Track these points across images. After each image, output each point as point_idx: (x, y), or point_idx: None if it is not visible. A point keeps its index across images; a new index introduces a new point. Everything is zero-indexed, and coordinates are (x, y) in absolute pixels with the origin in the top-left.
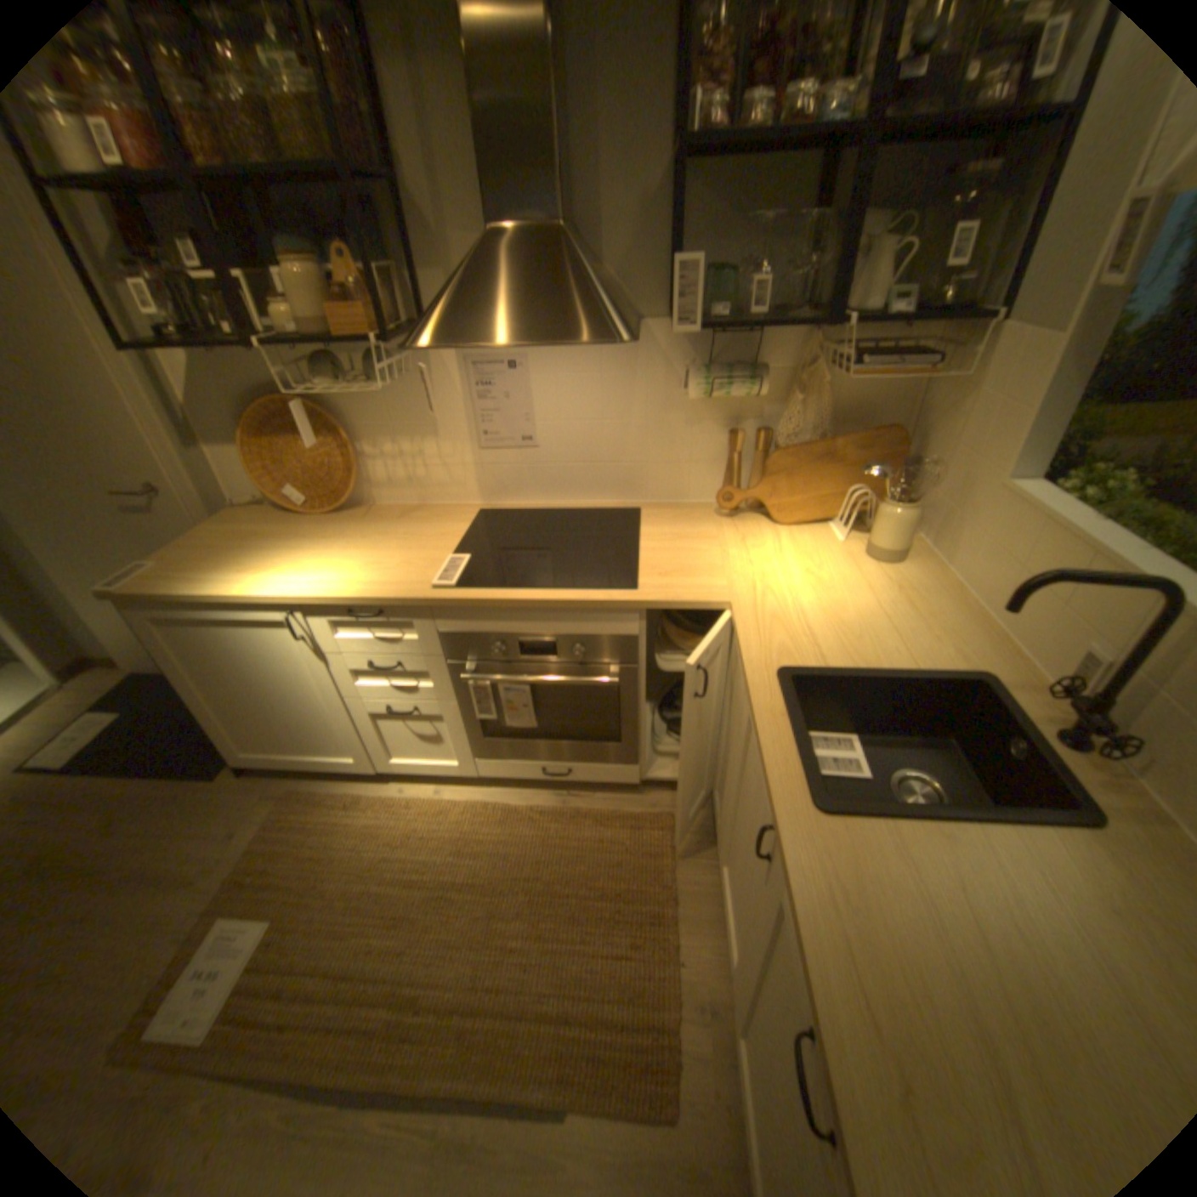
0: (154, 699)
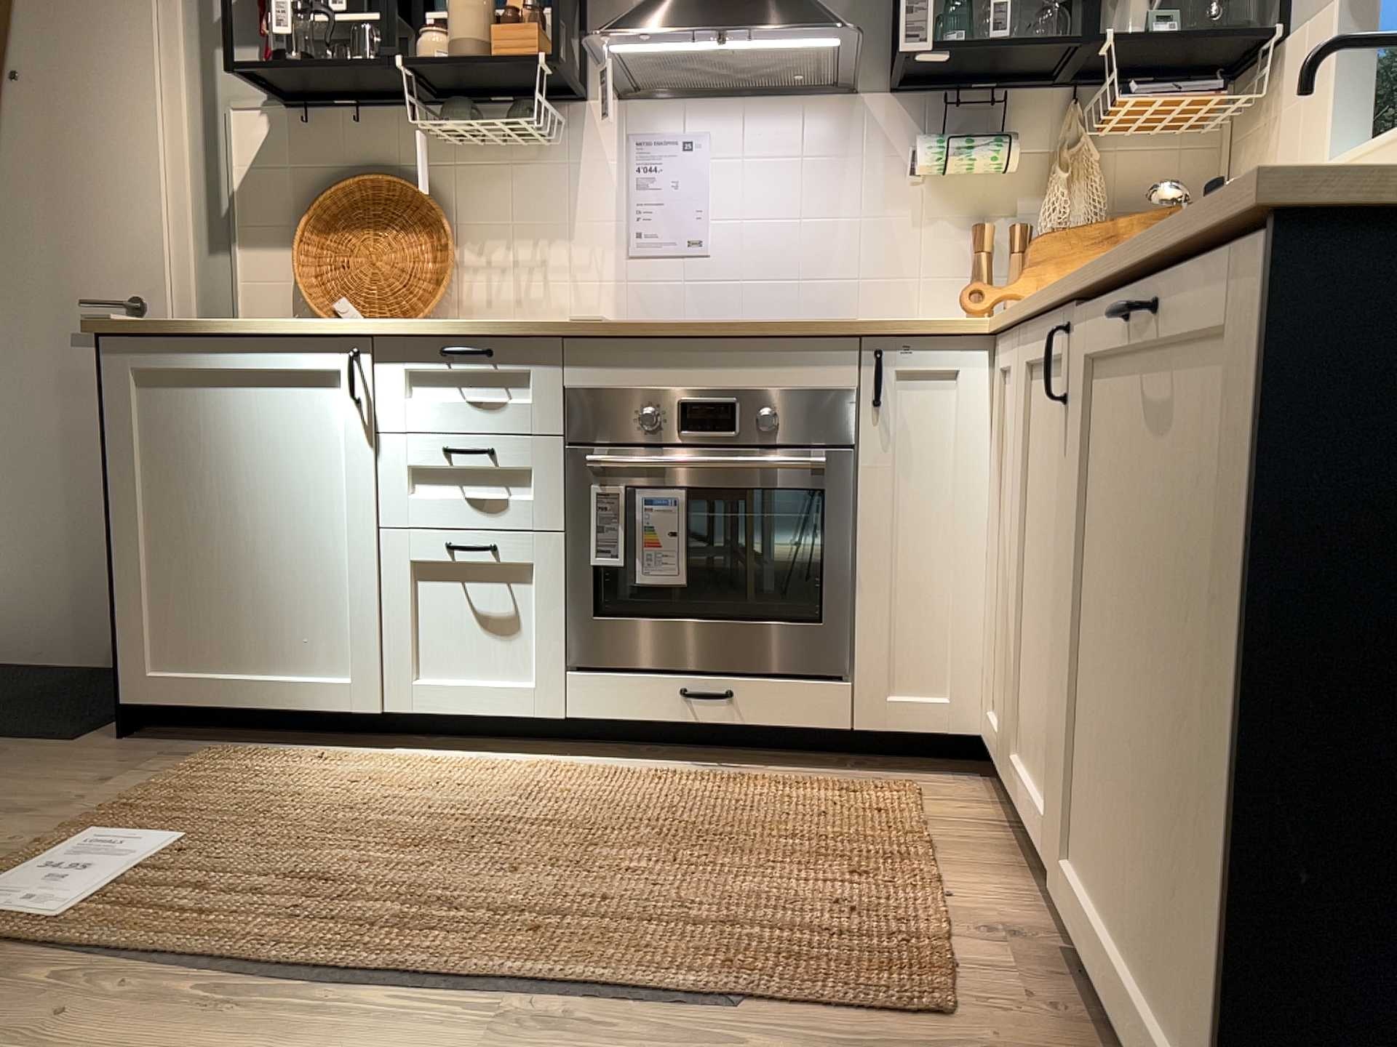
0: None
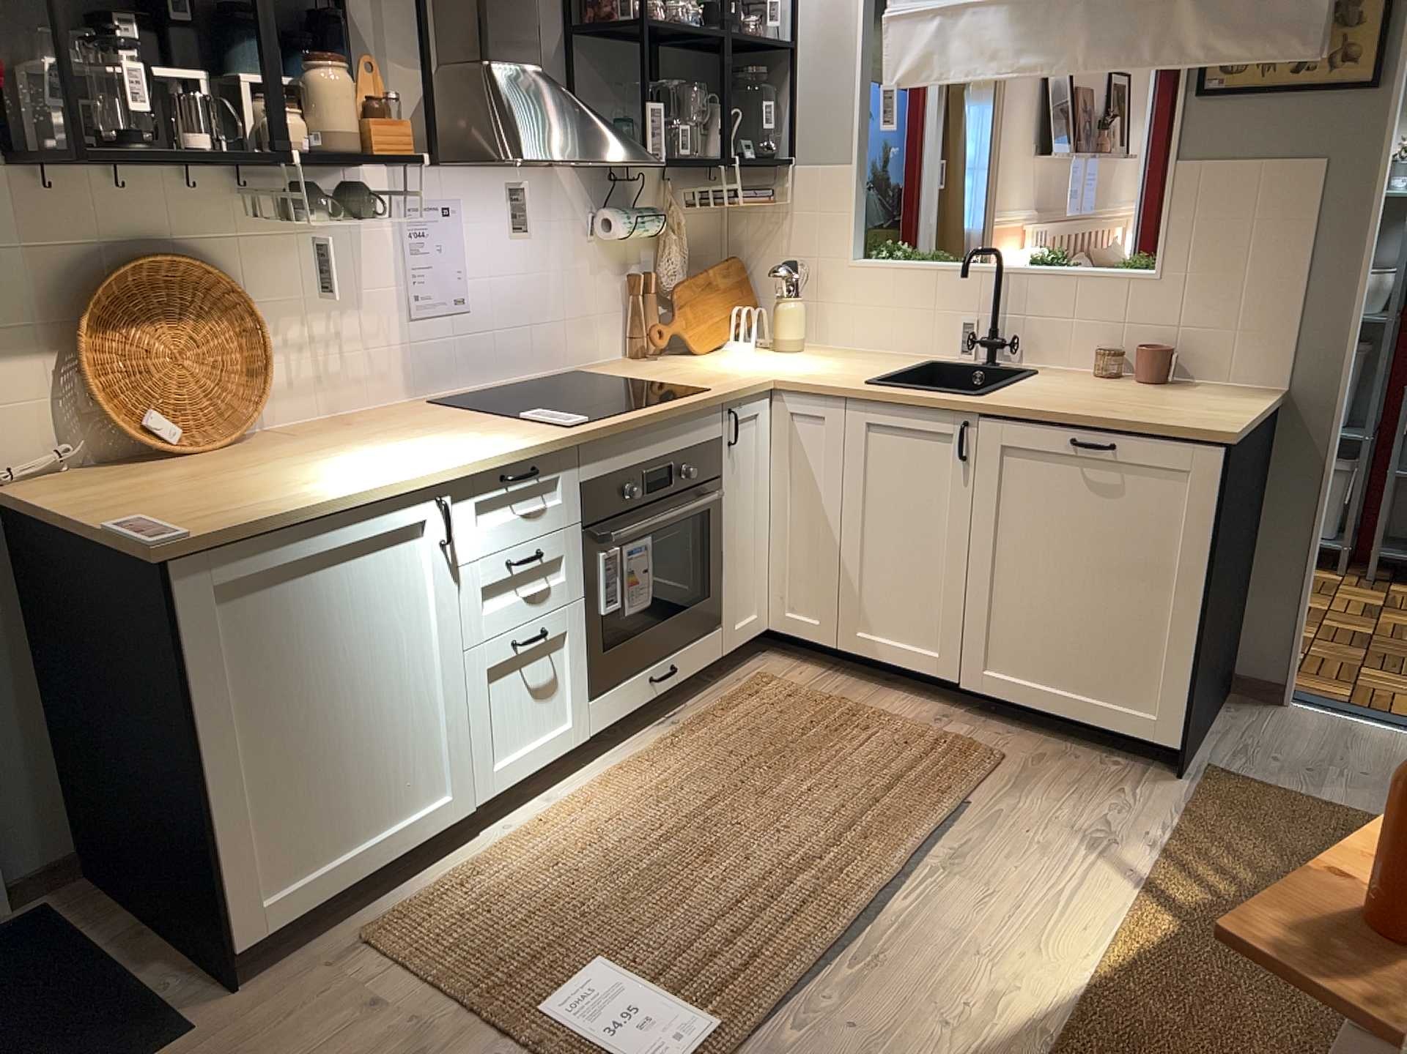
0: None
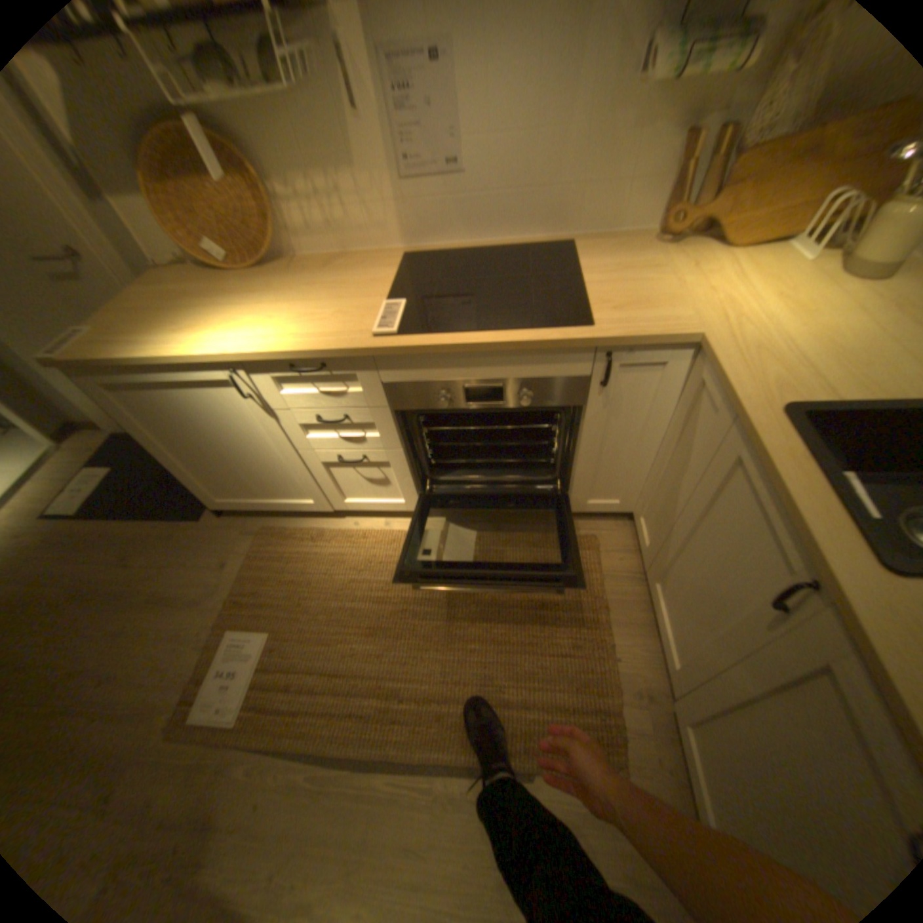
0: (137, 455)
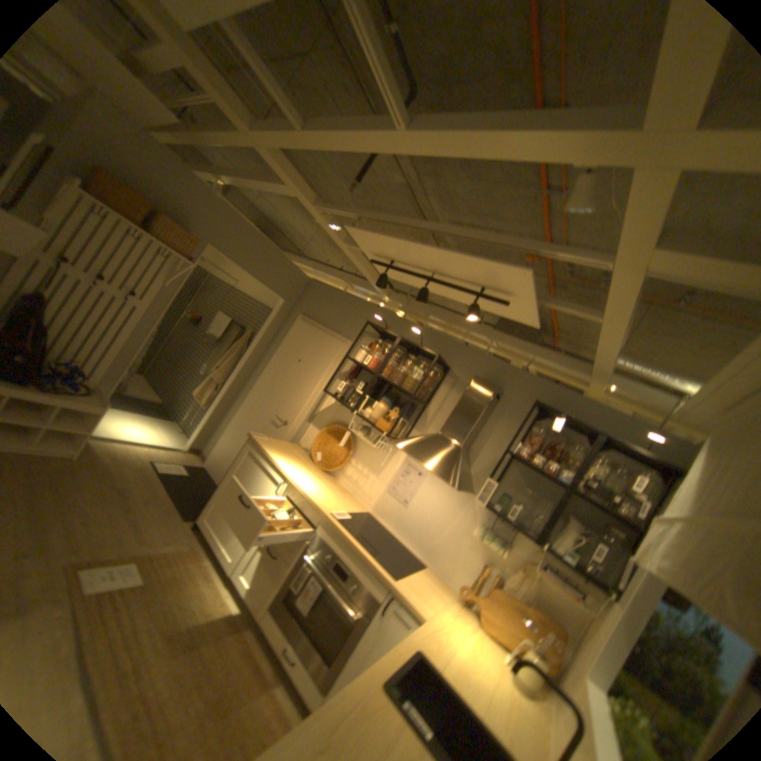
0: (200, 481)
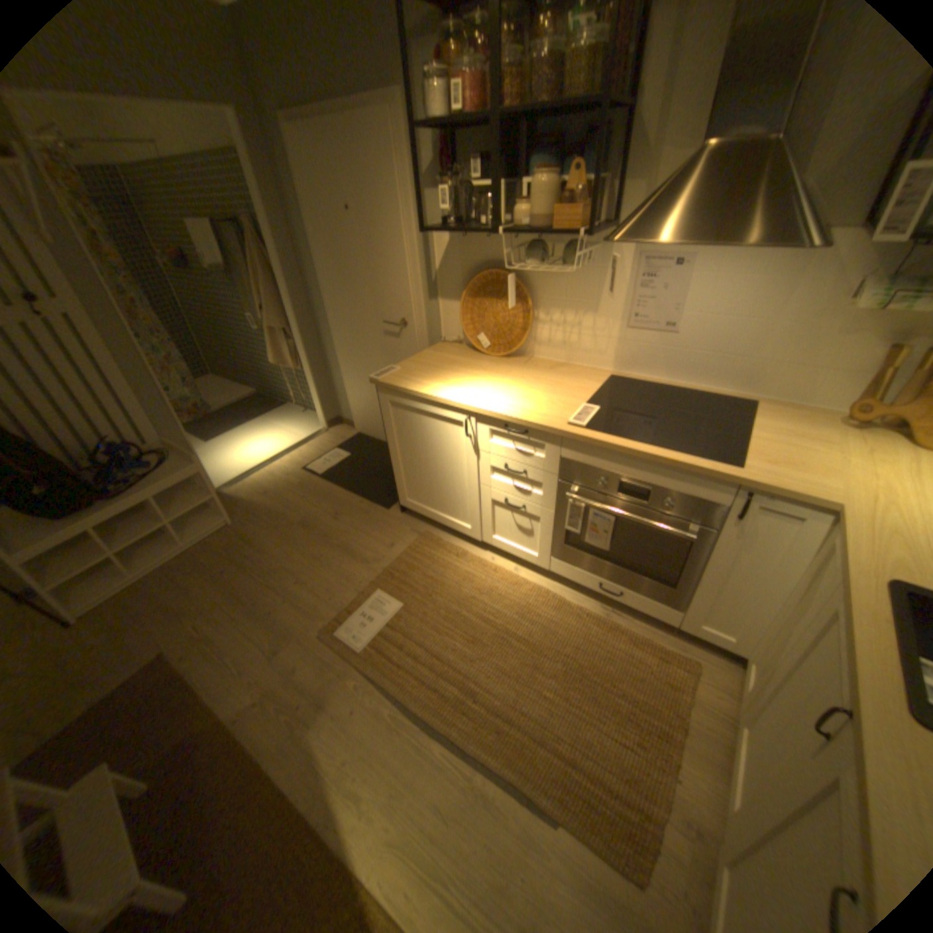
0: (368, 451)
